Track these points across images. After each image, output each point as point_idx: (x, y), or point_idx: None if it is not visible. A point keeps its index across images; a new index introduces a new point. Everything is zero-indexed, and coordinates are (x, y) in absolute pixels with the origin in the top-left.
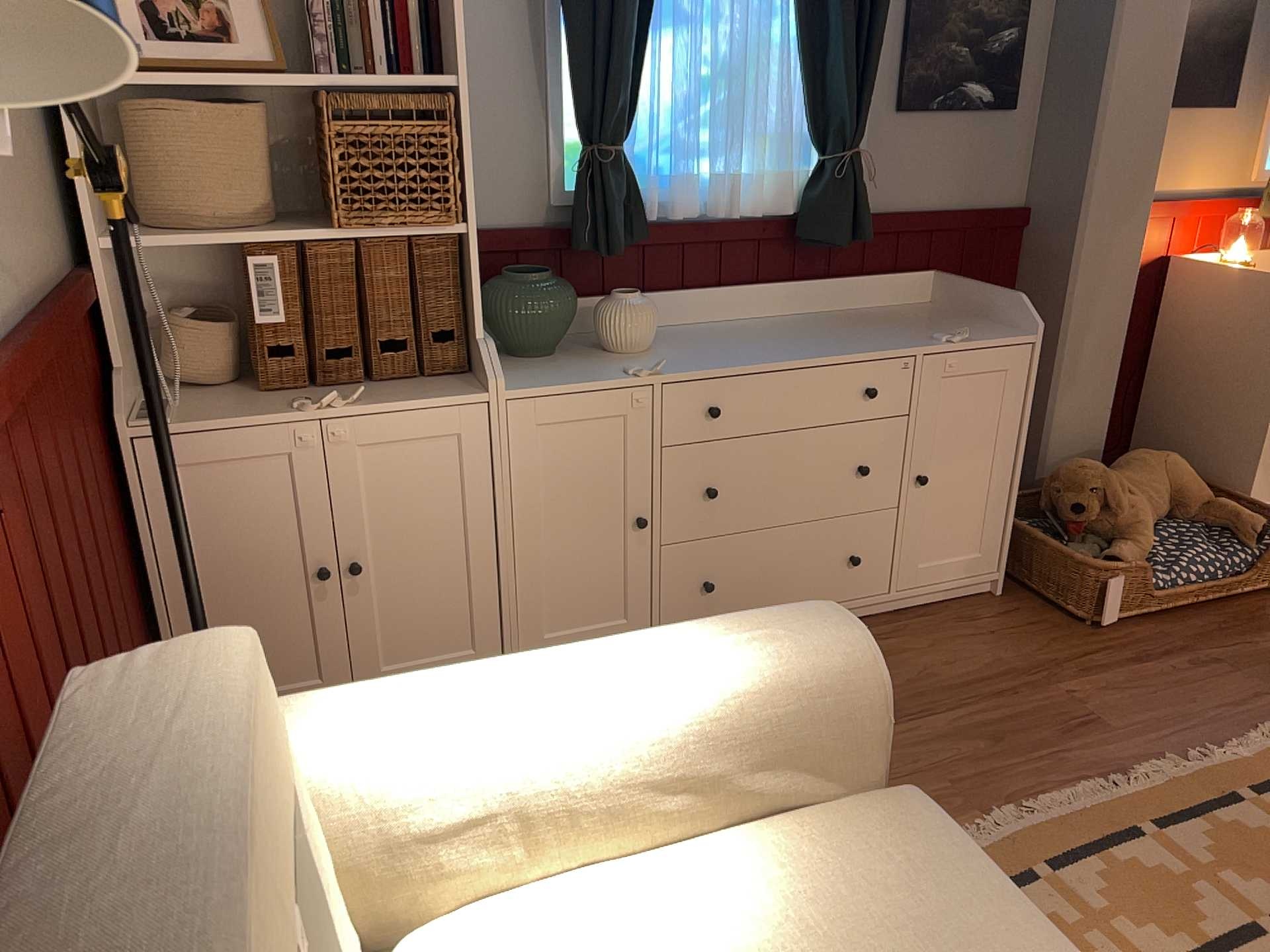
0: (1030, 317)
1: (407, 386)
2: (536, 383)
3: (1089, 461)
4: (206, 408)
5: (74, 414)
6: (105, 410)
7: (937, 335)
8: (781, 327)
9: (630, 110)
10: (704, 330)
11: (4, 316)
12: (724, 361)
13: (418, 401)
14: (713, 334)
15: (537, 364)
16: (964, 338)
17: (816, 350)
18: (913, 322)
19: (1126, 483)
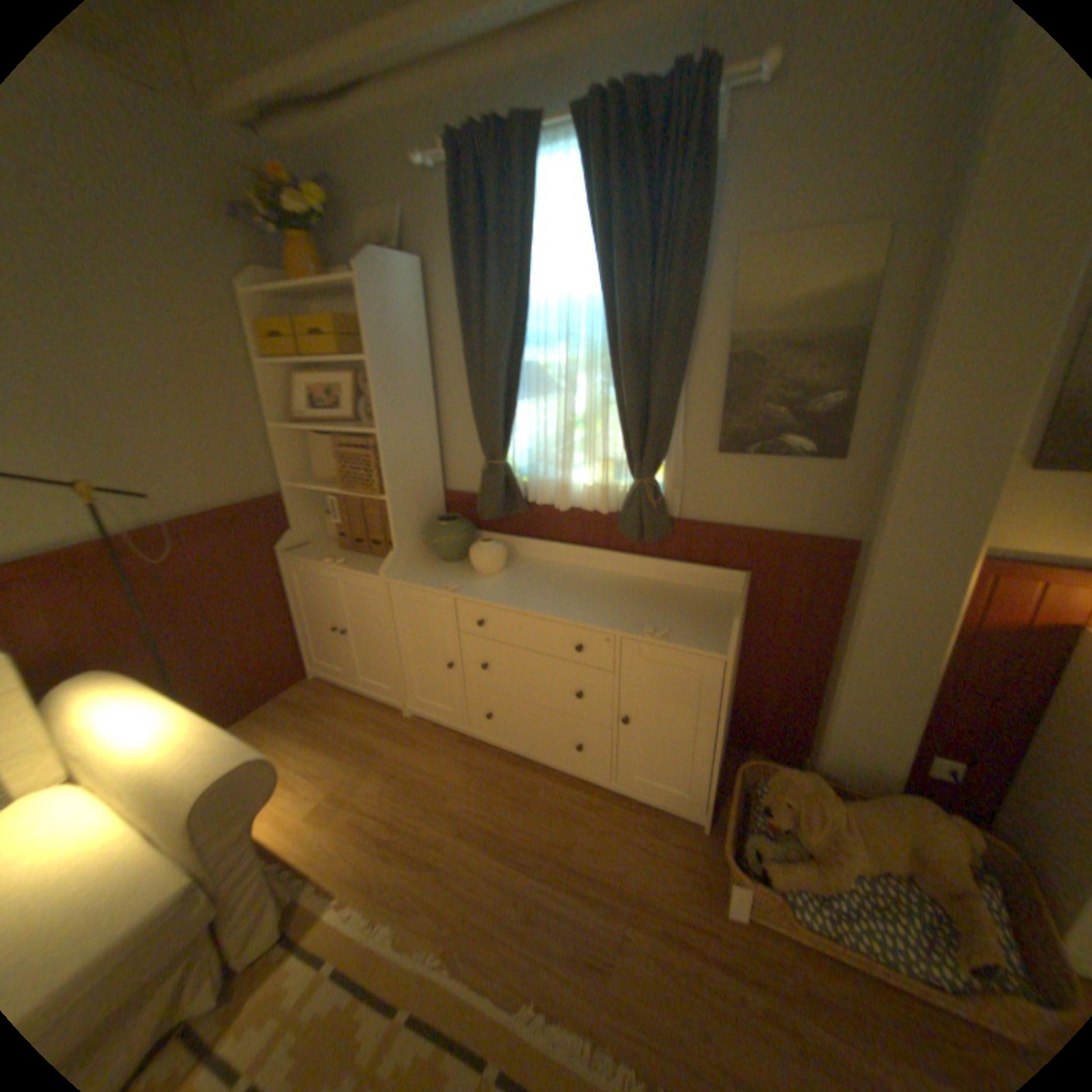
0: (736, 640)
1: (376, 561)
2: (407, 578)
3: (816, 781)
4: (315, 549)
5: (226, 547)
6: (273, 543)
7: (652, 625)
8: (595, 581)
9: (506, 442)
10: (554, 570)
11: (159, 516)
12: (500, 596)
13: (361, 570)
14: (550, 574)
15: (438, 566)
16: (669, 636)
17: (560, 607)
18: (679, 608)
19: (857, 820)
